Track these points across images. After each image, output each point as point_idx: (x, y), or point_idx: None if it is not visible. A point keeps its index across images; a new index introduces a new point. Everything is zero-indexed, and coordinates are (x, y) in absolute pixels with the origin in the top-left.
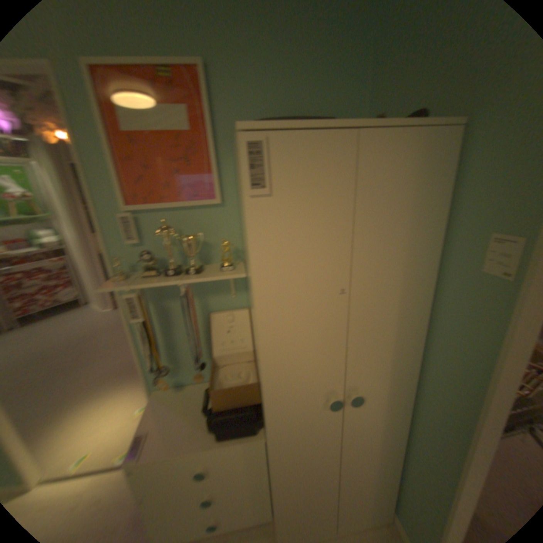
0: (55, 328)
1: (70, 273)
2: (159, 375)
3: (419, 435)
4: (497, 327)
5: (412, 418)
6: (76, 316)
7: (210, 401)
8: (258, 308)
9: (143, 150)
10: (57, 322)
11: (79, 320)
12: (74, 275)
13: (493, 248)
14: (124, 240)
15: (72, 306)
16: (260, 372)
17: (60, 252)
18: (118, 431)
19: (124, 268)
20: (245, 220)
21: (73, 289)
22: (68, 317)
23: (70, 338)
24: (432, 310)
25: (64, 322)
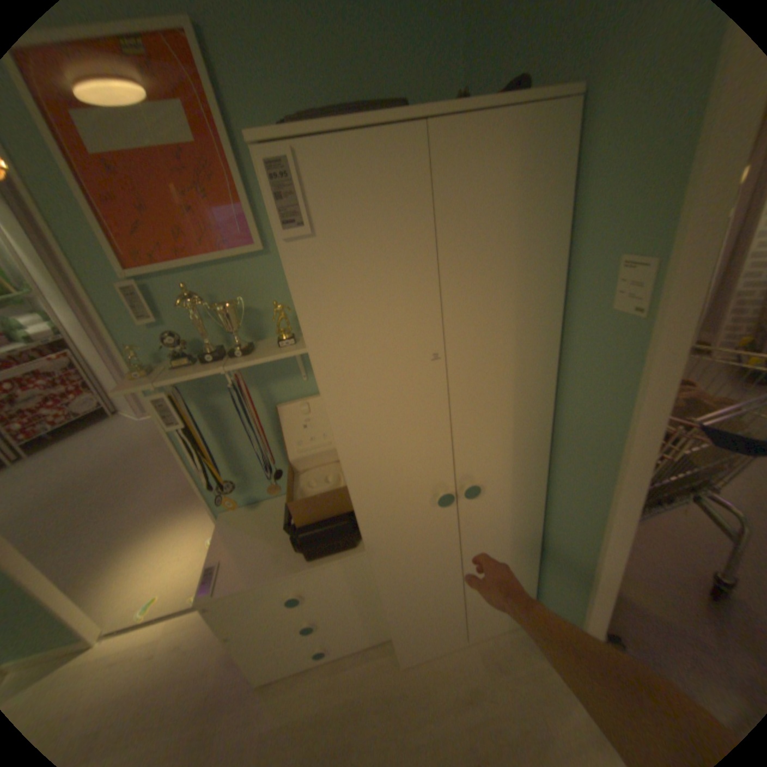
0: (83, 448)
1: (85, 370)
2: (224, 490)
3: (556, 522)
4: (631, 380)
5: (547, 503)
6: (108, 428)
7: (291, 513)
8: (325, 391)
9: (135, 180)
10: (84, 439)
11: (114, 434)
12: (92, 373)
13: (624, 275)
14: (138, 318)
15: (99, 416)
16: (344, 470)
17: (64, 342)
18: (190, 563)
19: (147, 357)
20: (287, 274)
21: (95, 392)
22: (97, 431)
23: (106, 458)
24: (560, 367)
25: (93, 438)
